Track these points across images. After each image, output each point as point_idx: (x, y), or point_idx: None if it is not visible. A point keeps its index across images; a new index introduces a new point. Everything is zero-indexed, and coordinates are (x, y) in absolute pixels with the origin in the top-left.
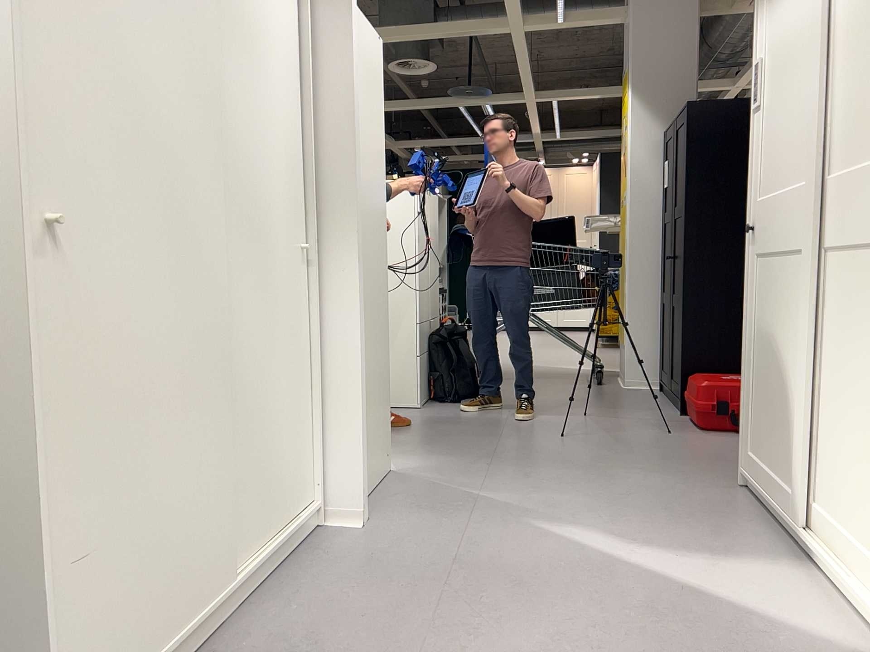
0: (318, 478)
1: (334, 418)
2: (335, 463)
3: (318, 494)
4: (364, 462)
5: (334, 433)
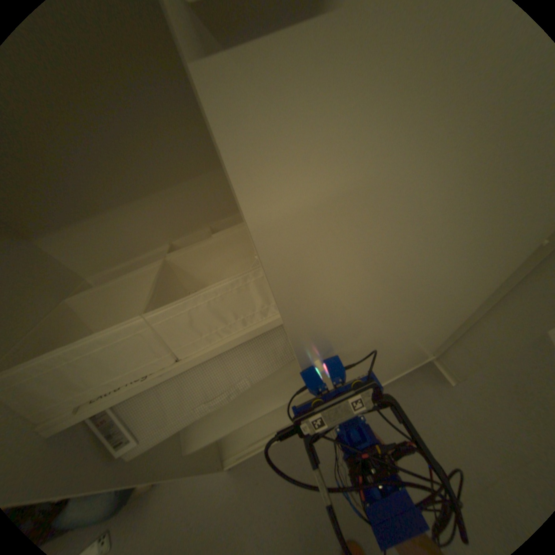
0: (440, 351)
1: (472, 344)
2: (456, 356)
3: (436, 355)
4: (479, 374)
5: (466, 349)
